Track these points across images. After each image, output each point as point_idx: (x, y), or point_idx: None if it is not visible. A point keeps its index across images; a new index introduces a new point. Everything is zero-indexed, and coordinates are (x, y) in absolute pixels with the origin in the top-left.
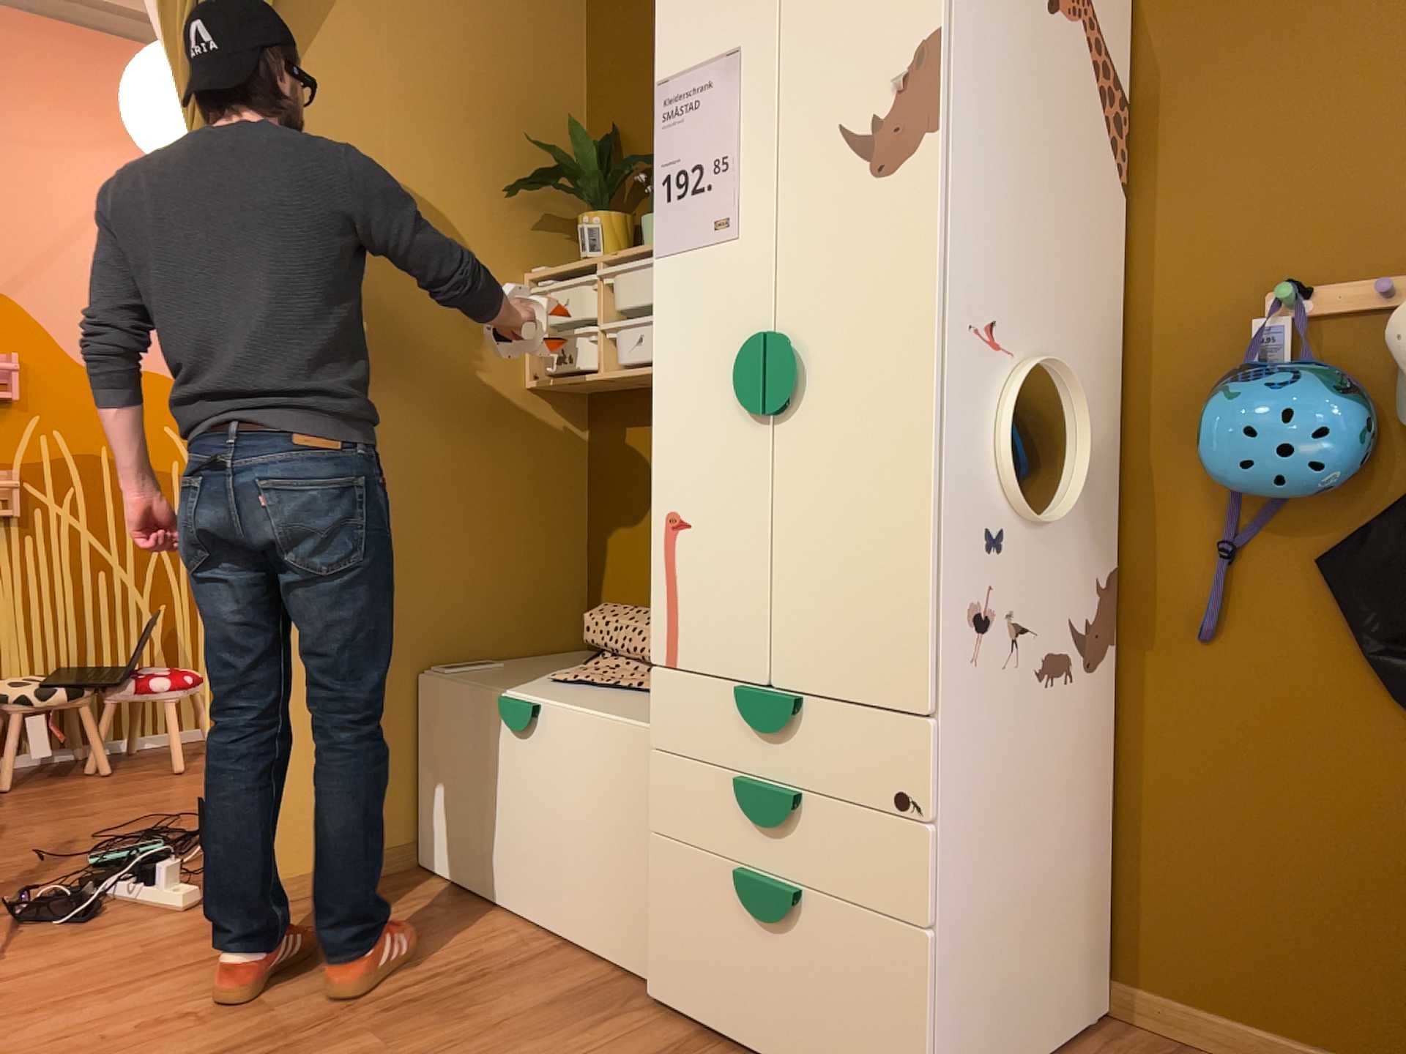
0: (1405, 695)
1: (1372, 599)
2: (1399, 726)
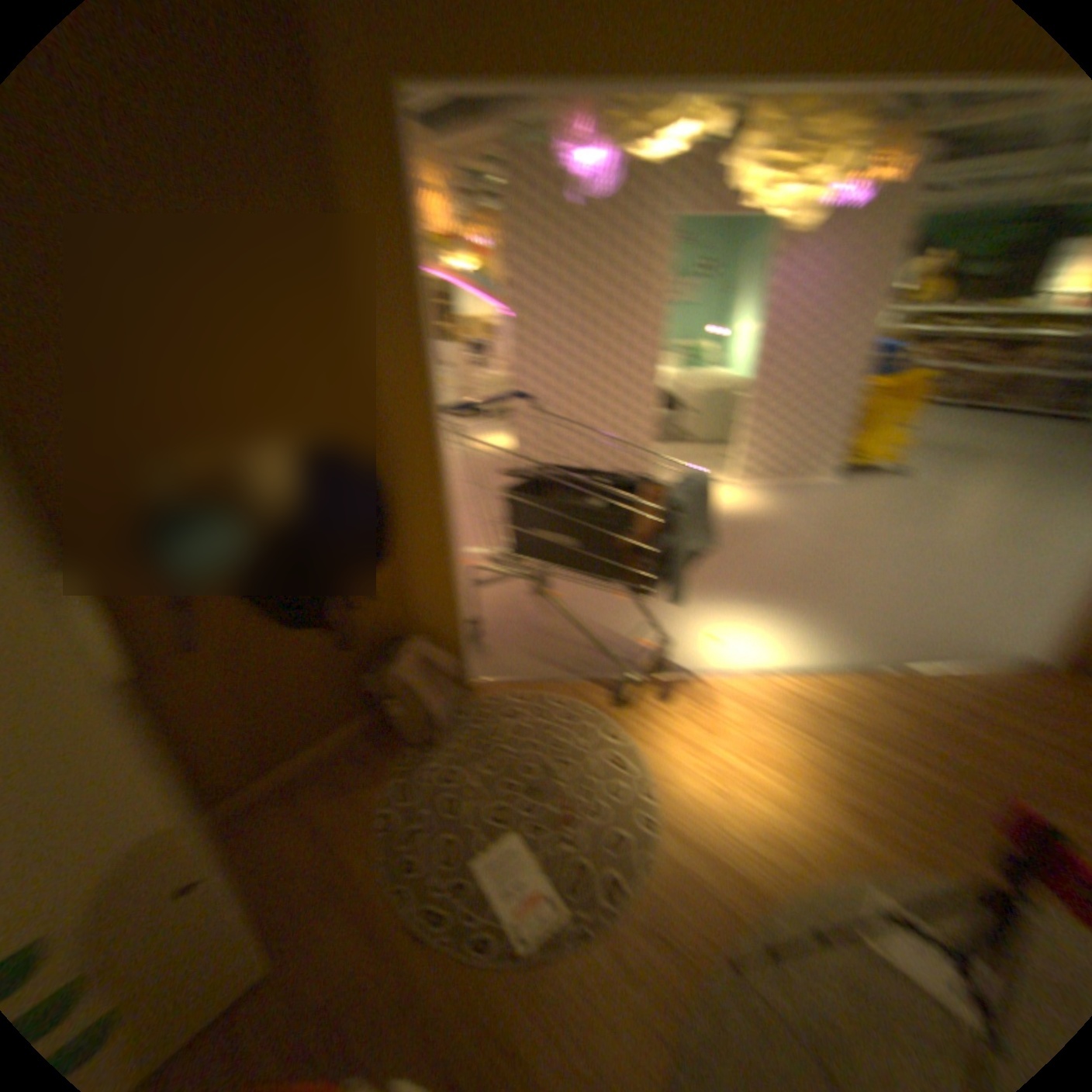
0: (284, 627)
1: (258, 599)
2: (281, 637)
